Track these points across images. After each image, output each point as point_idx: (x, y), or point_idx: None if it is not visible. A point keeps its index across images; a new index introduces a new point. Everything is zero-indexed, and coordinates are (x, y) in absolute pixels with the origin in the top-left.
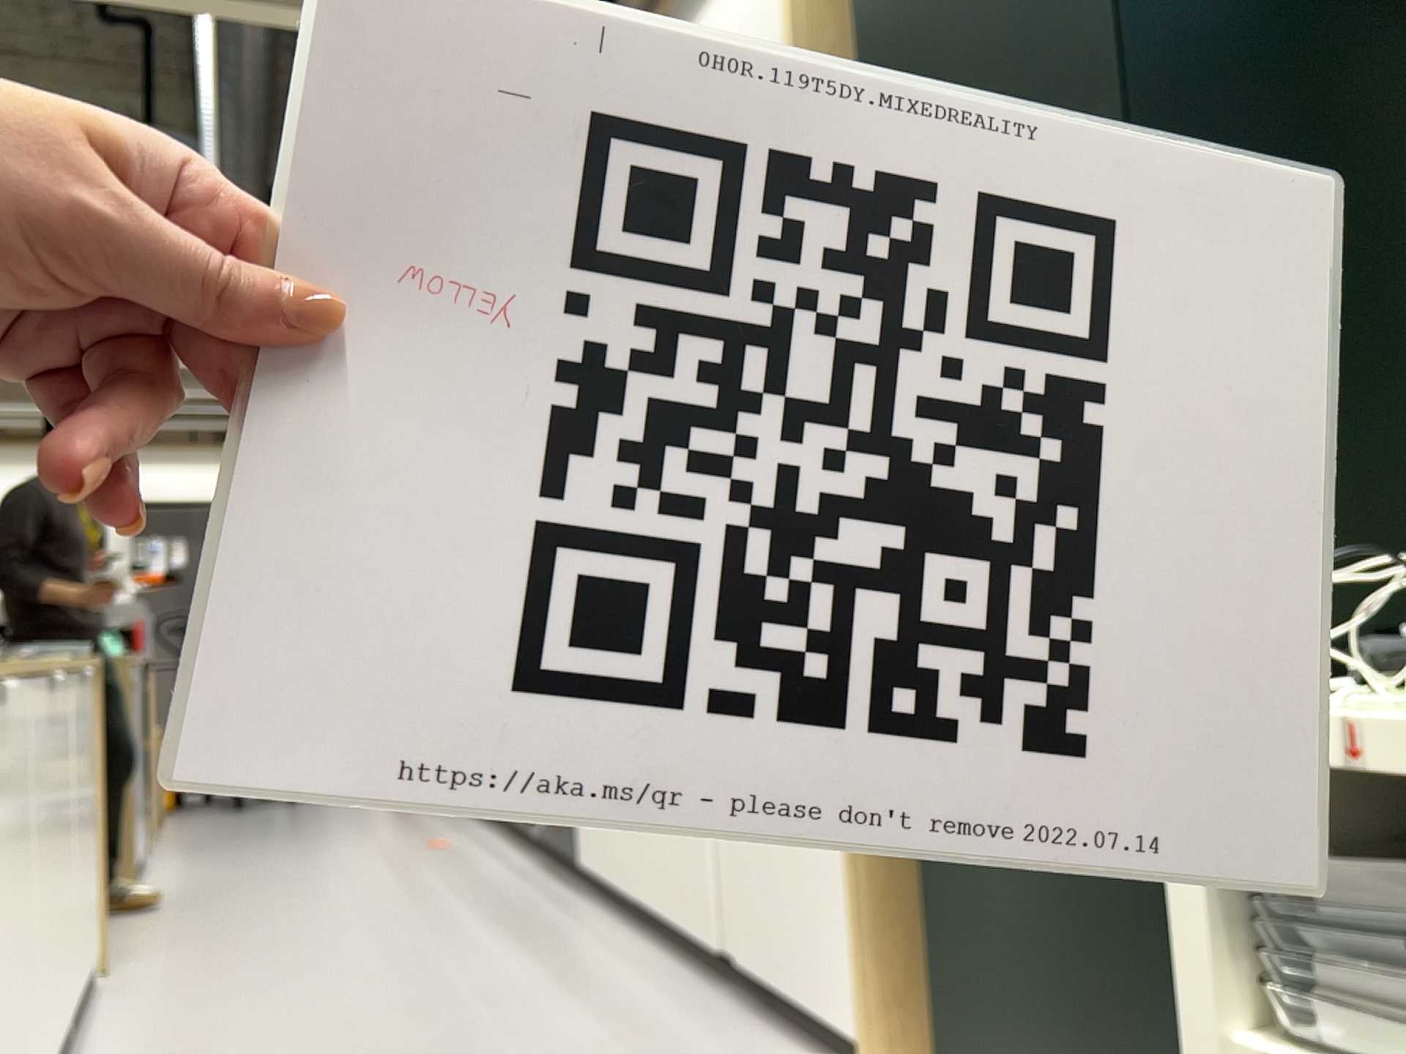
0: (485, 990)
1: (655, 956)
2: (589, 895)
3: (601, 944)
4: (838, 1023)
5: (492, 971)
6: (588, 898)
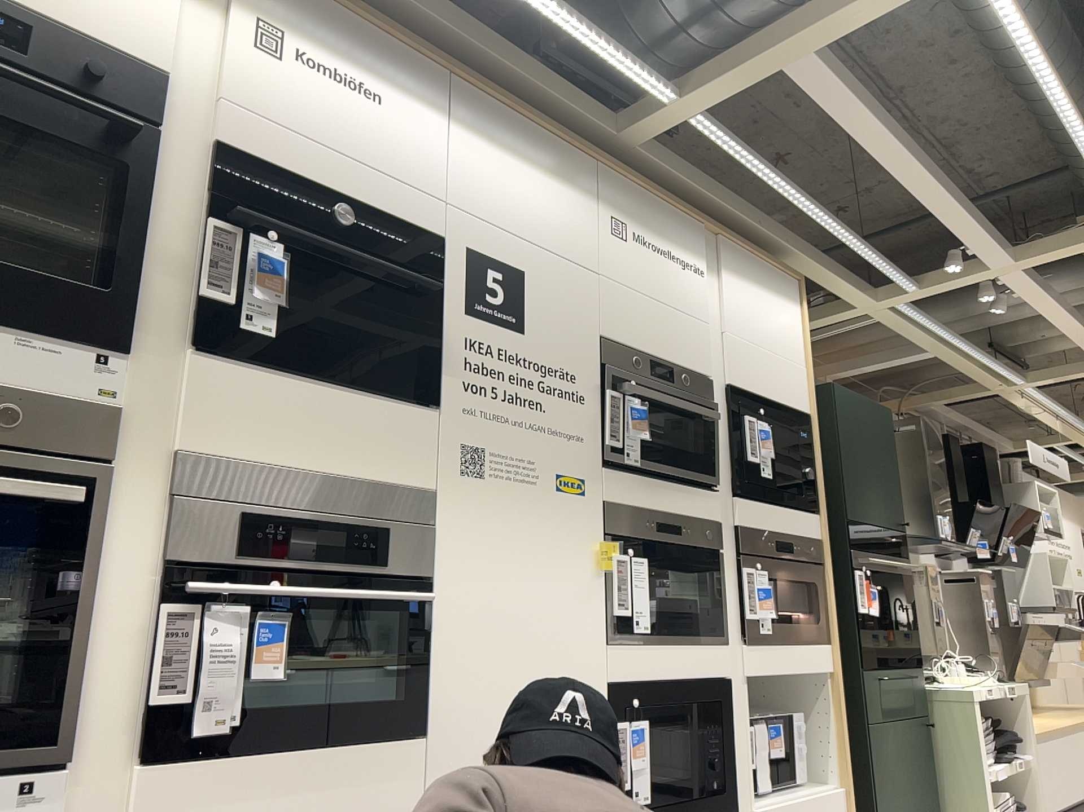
0: None
1: None
2: None
3: None
4: None
5: None
6: None
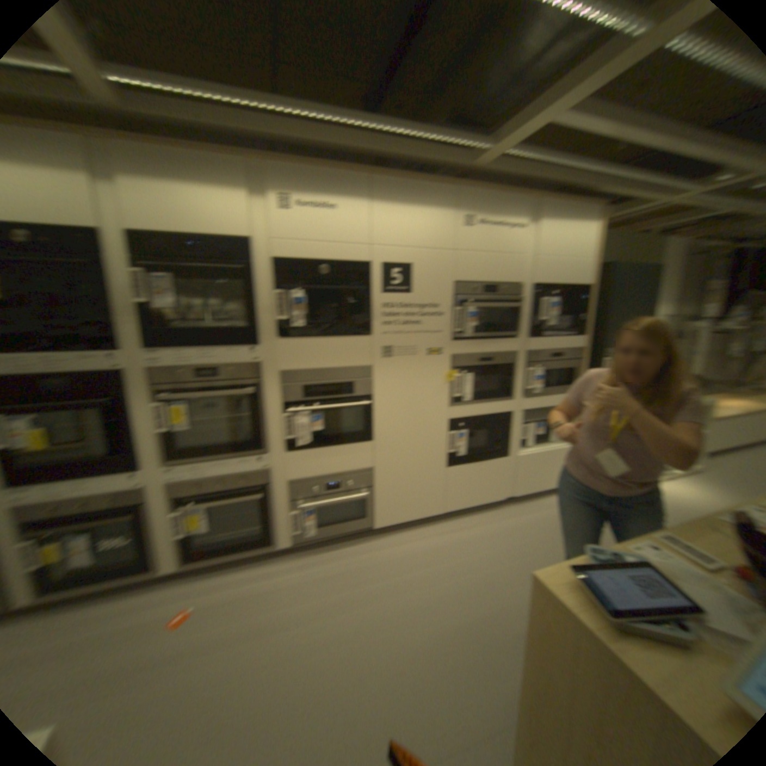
0: (503, 561)
1: (465, 521)
2: (373, 539)
3: (451, 533)
4: (555, 487)
5: (481, 561)
6: (380, 539)
